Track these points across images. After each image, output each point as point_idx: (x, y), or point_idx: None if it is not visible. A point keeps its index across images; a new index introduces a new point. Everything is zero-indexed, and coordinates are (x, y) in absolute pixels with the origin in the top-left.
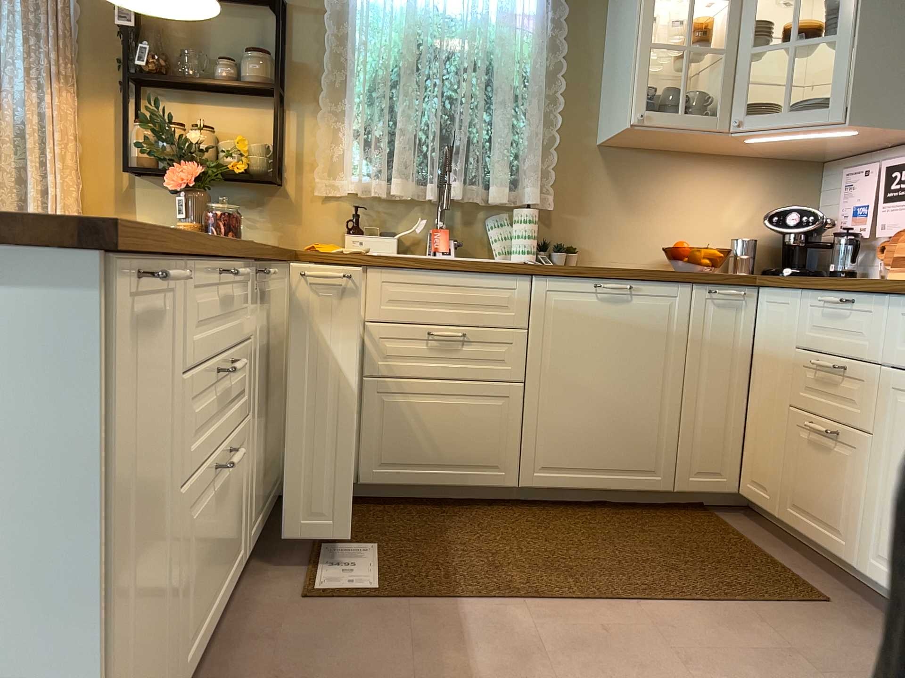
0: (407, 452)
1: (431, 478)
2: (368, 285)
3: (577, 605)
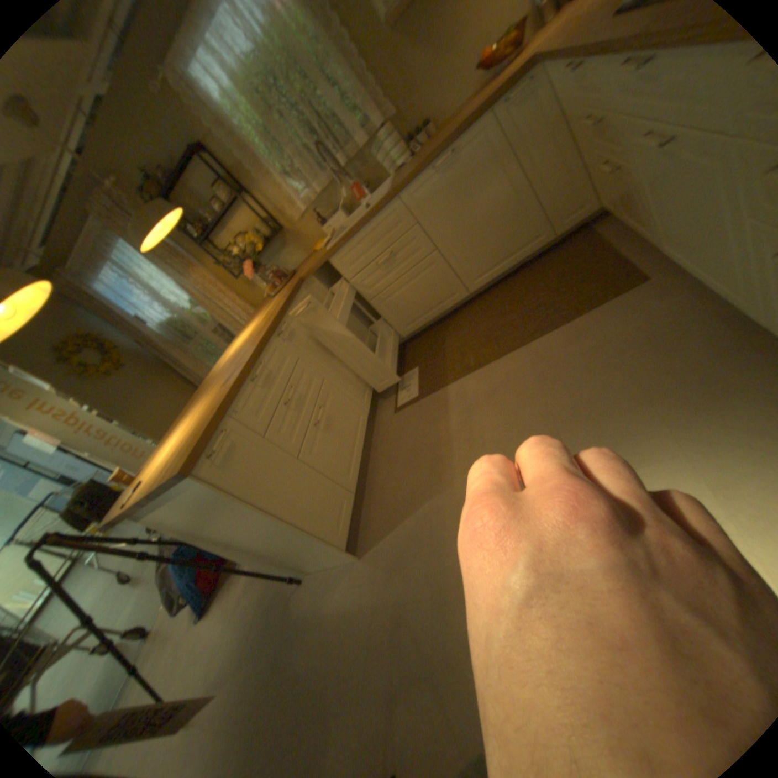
0: (411, 314)
1: (429, 317)
2: (337, 266)
3: (498, 361)
